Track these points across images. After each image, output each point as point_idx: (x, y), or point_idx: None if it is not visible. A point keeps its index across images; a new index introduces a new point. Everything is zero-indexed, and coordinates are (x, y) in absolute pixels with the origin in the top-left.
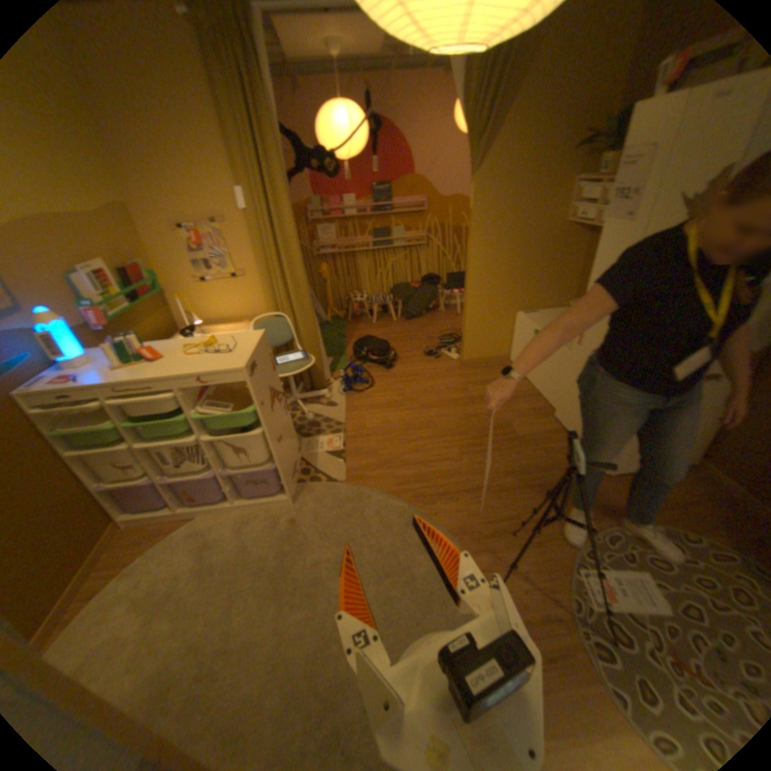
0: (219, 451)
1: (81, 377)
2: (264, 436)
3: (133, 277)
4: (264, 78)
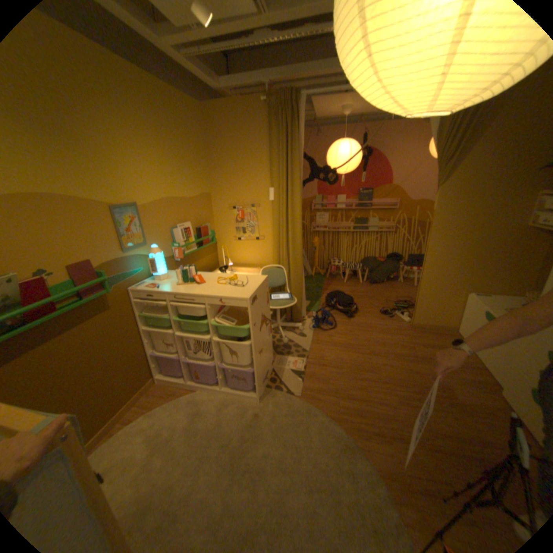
0: (222, 349)
1: (162, 286)
2: (252, 347)
3: (204, 234)
4: (301, 129)
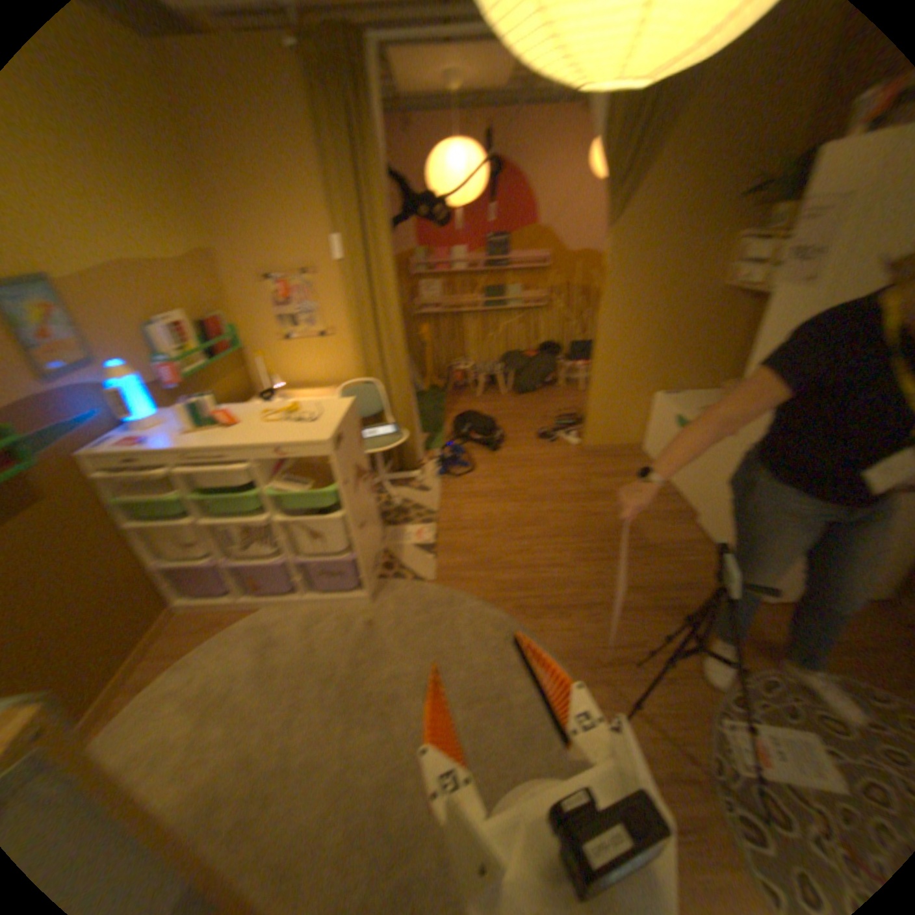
0: (295, 533)
1: (155, 439)
2: (348, 520)
3: (218, 331)
4: (377, 114)
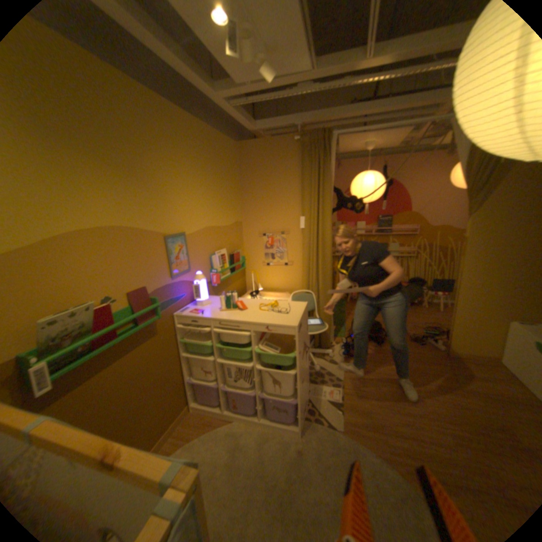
0: (261, 378)
1: (206, 312)
2: (294, 377)
3: (236, 260)
4: (331, 163)
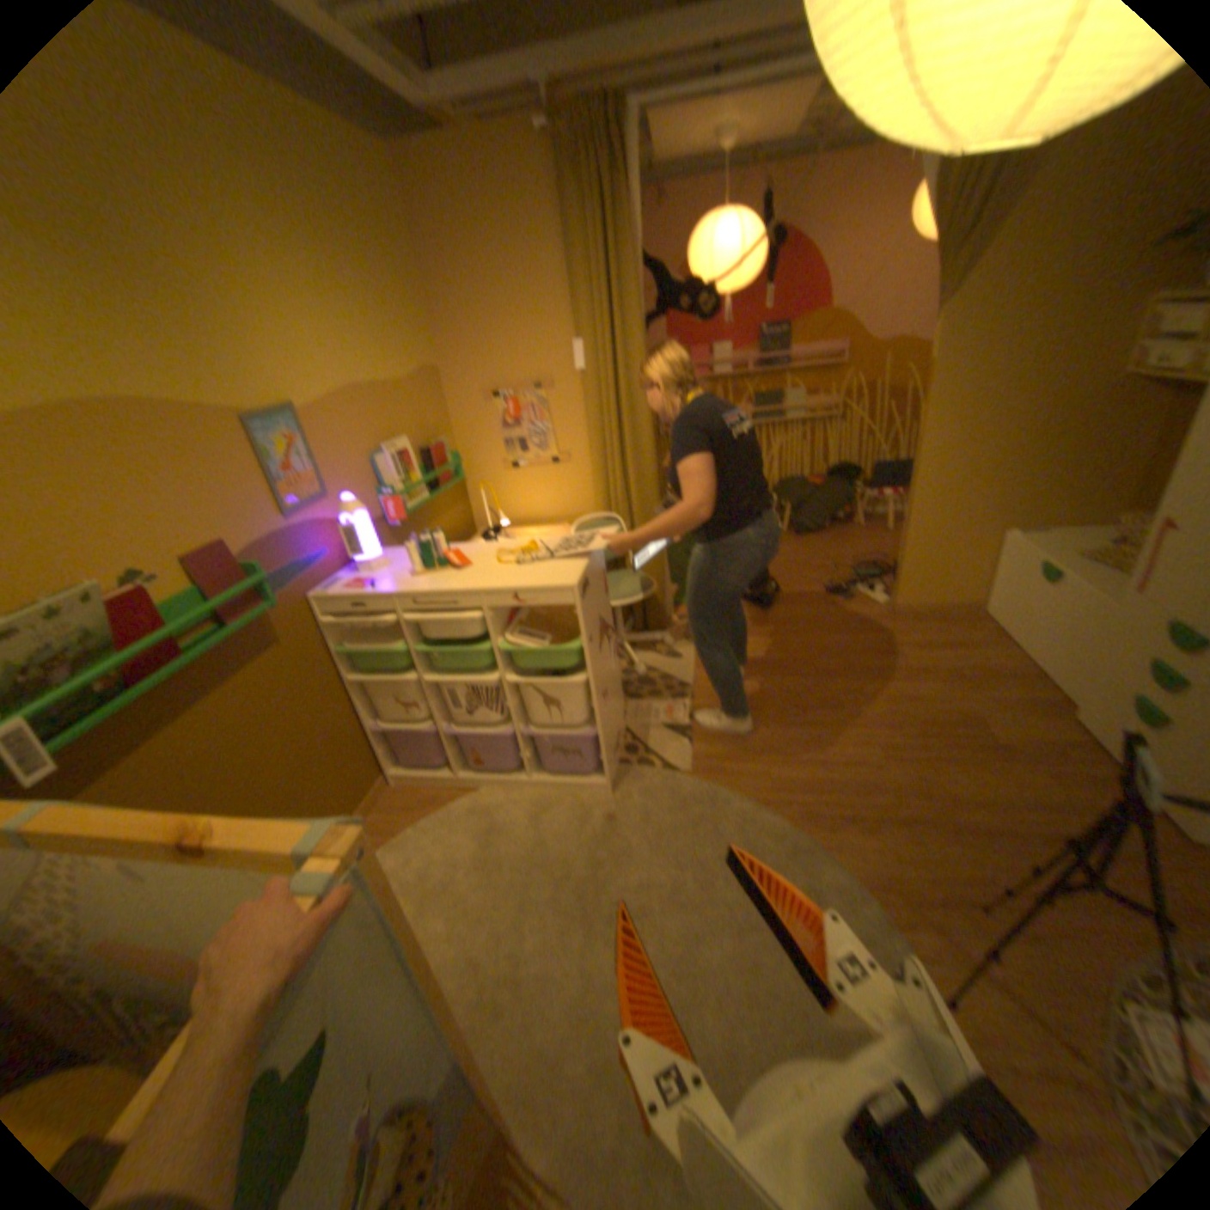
0: (523, 698)
1: (380, 581)
2: (586, 685)
3: (437, 459)
4: (631, 191)
